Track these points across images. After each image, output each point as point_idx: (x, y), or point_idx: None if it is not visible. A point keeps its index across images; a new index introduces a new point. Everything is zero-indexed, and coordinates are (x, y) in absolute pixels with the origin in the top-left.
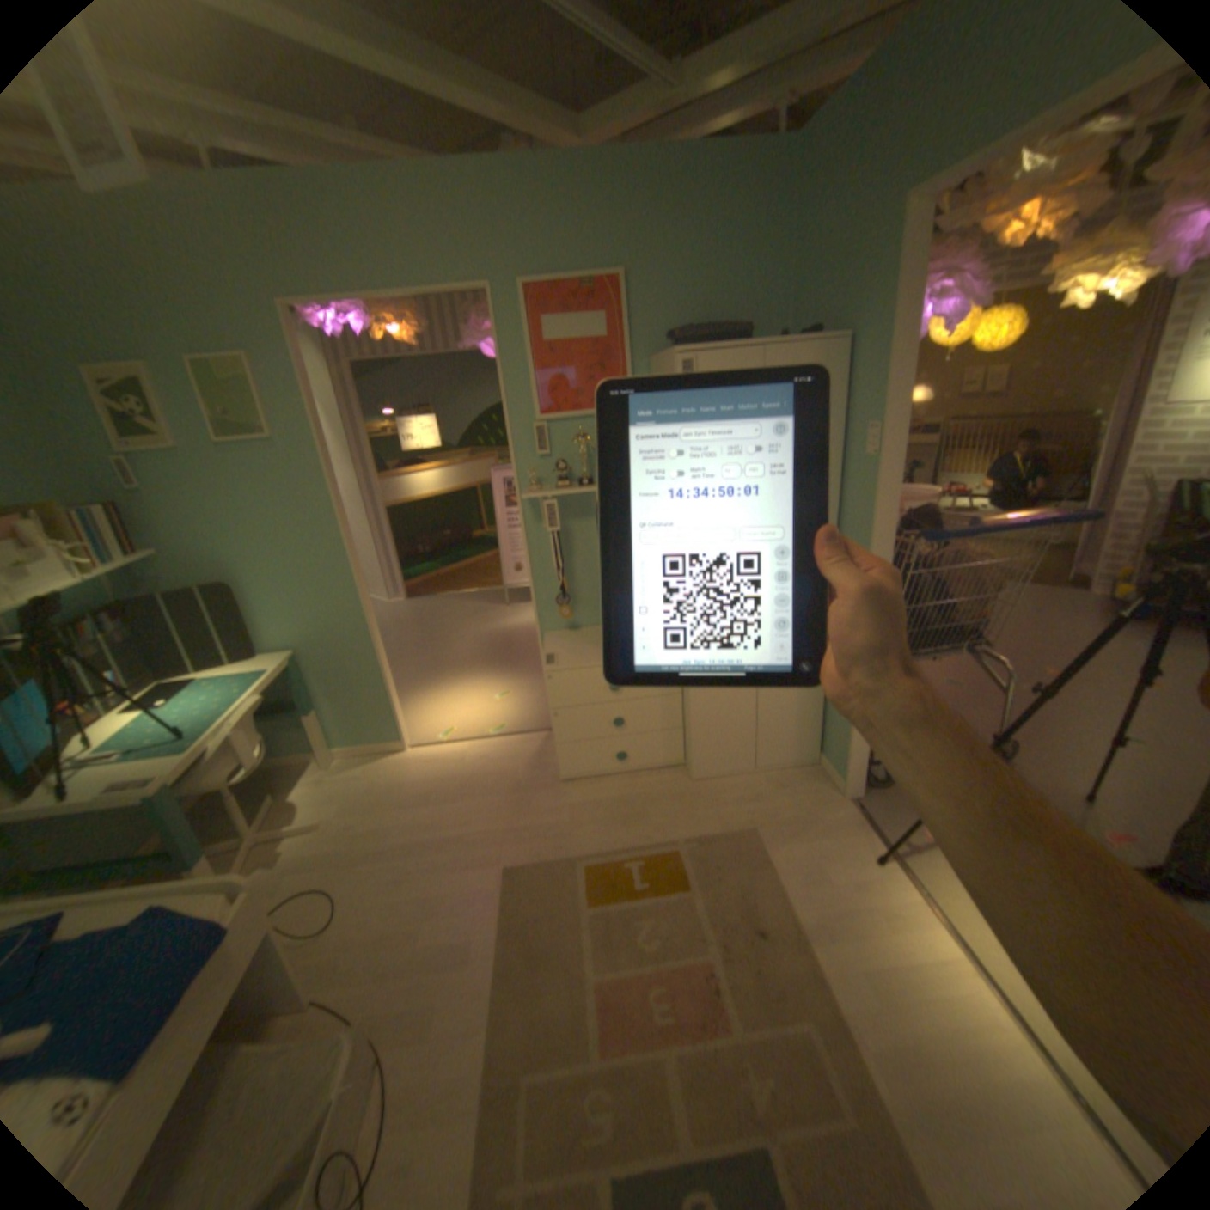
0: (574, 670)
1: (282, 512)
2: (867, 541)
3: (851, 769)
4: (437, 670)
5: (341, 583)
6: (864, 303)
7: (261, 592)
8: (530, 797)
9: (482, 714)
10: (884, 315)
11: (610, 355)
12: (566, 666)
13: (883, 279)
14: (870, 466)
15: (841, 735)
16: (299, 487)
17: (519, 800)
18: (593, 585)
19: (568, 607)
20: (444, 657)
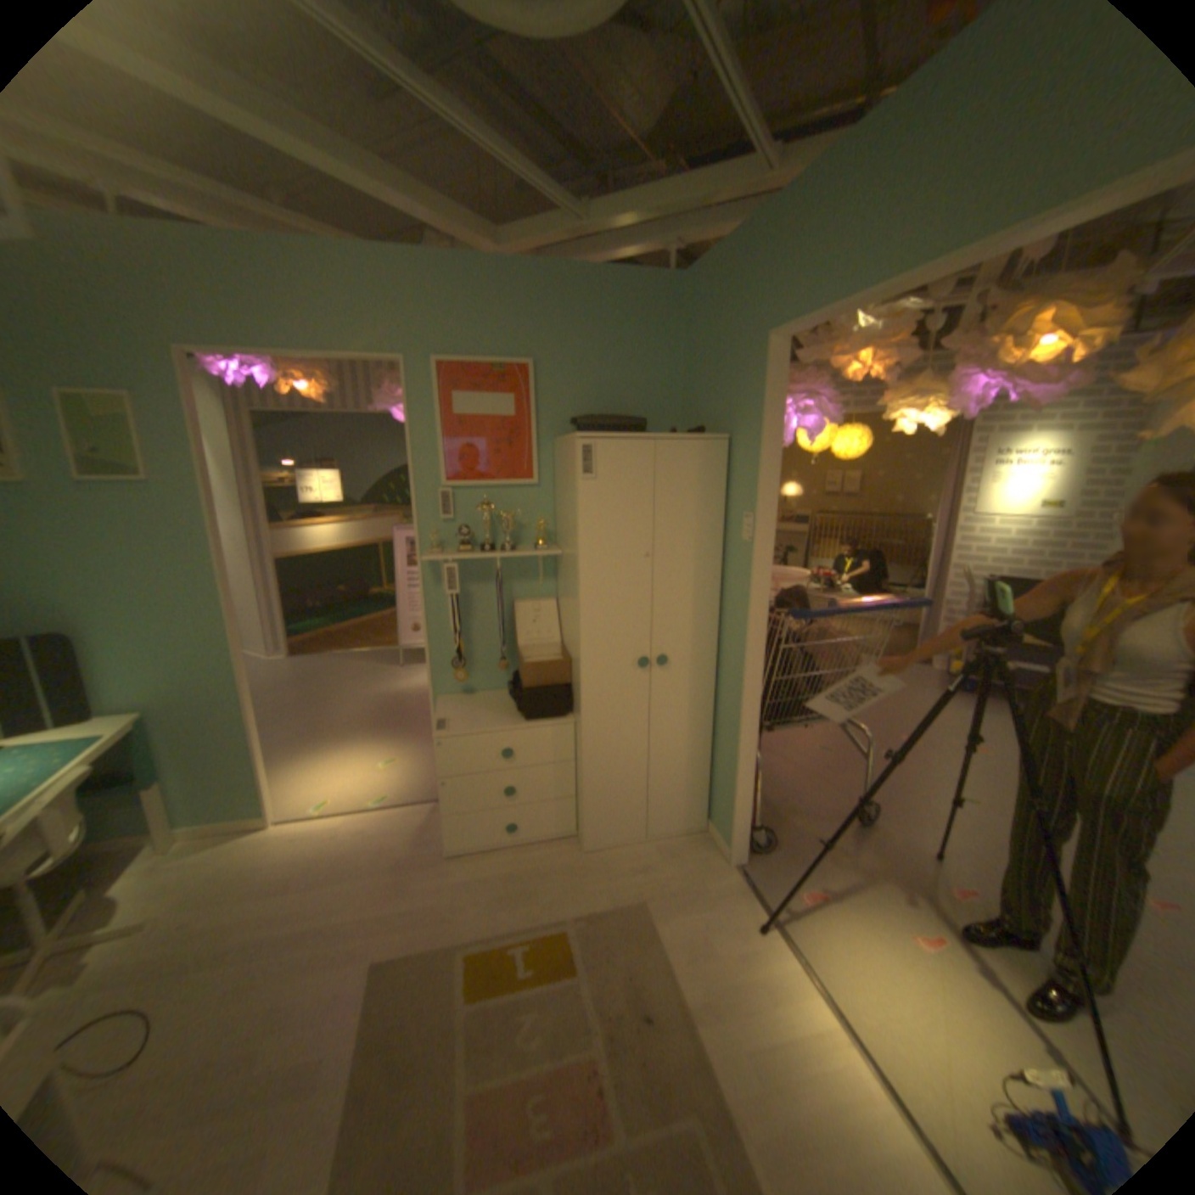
0: (466, 736)
1: (148, 560)
2: (745, 616)
3: (735, 835)
4: (315, 736)
5: (211, 639)
6: (738, 413)
7: (109, 646)
8: (409, 878)
9: (362, 785)
10: (754, 425)
11: (517, 433)
12: (457, 732)
13: (752, 396)
14: (746, 551)
15: (726, 801)
16: (173, 534)
17: (396, 882)
18: (491, 649)
19: (464, 671)
20: (325, 721)
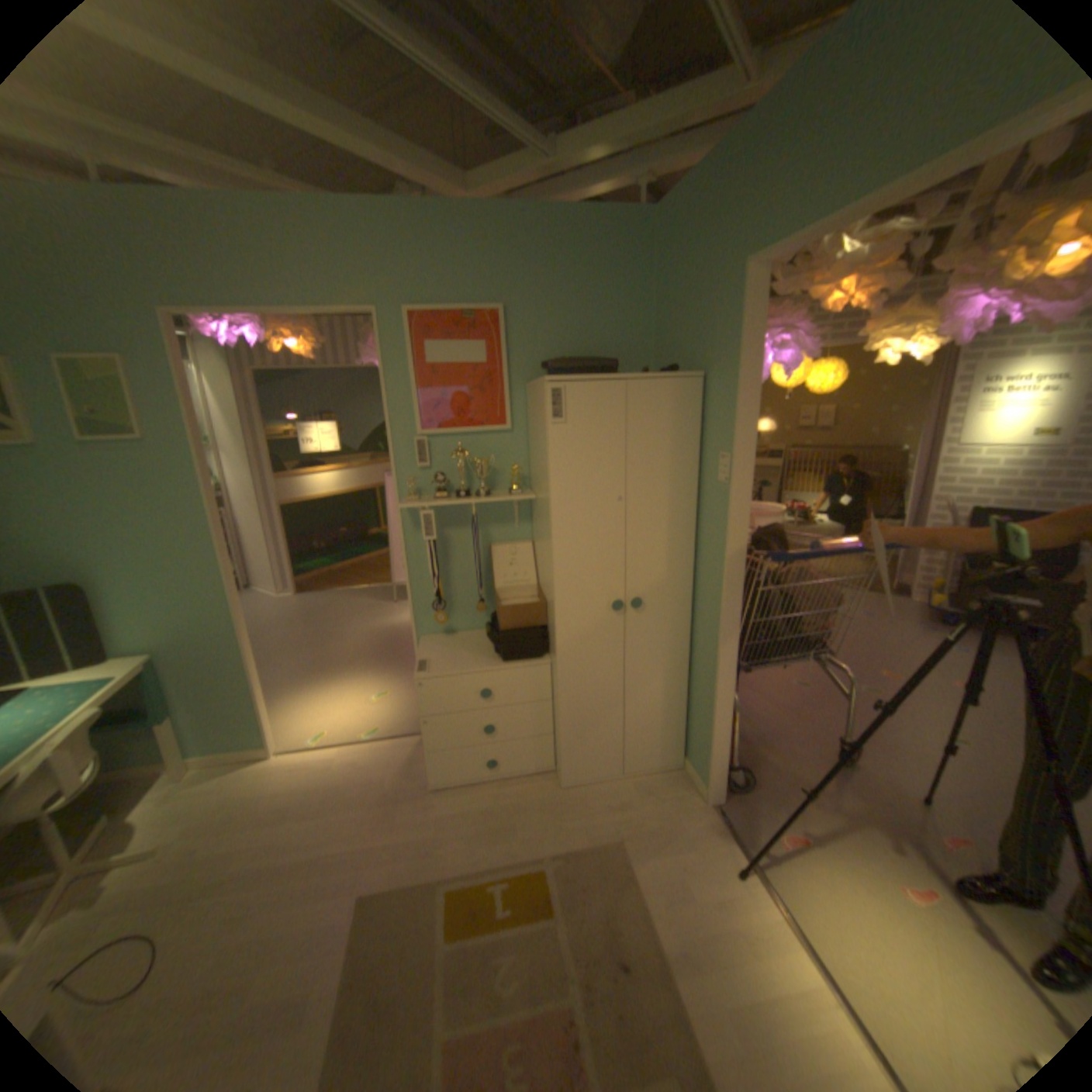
0: (447, 677)
1: (150, 512)
2: (722, 559)
3: (713, 776)
4: (317, 668)
5: (210, 585)
6: (714, 348)
7: (120, 593)
8: (396, 810)
9: (357, 716)
10: (732, 360)
11: (490, 378)
12: (438, 672)
13: (730, 329)
14: (723, 491)
15: (704, 741)
16: (170, 487)
17: (385, 814)
18: (471, 590)
19: (446, 611)
20: (326, 654)
